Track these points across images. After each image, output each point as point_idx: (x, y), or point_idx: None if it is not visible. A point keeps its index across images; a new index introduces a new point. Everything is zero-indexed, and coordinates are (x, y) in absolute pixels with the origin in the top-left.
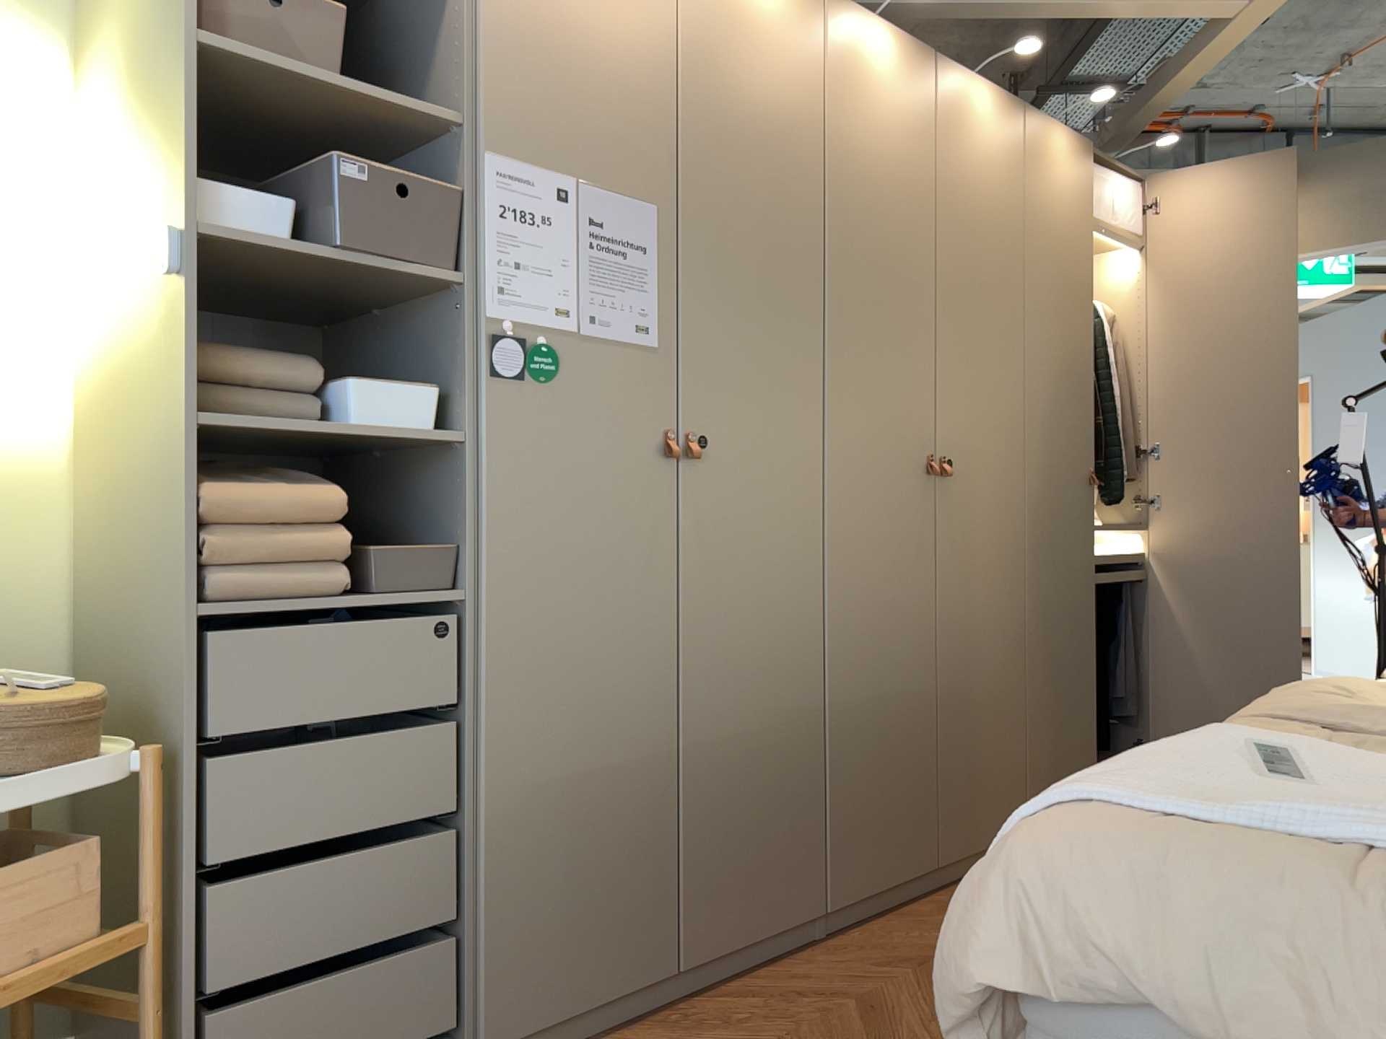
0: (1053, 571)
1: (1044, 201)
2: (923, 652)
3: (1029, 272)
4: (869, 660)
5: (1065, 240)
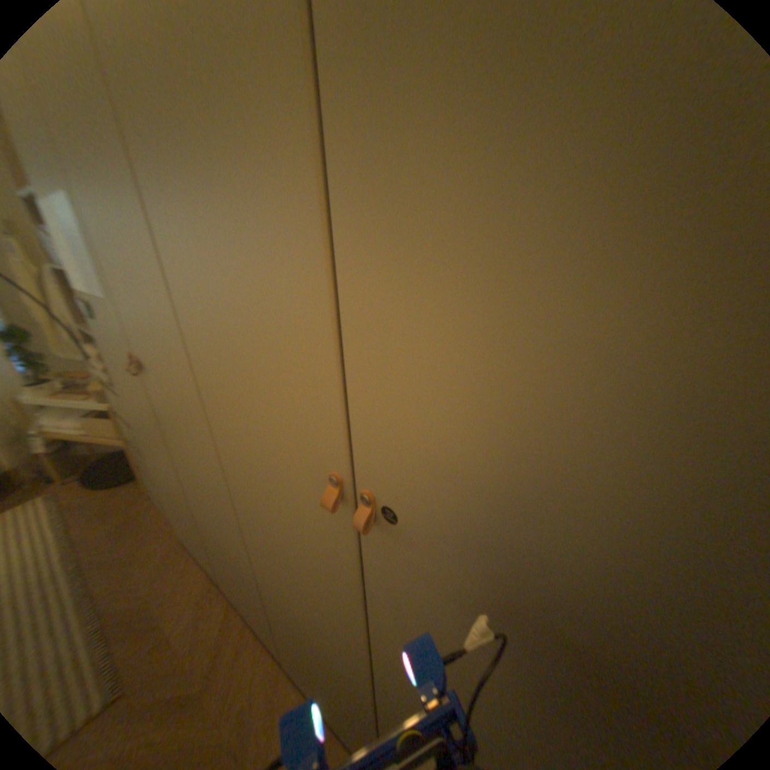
0: None
1: None
2: (343, 661)
3: None
4: (279, 595)
5: None
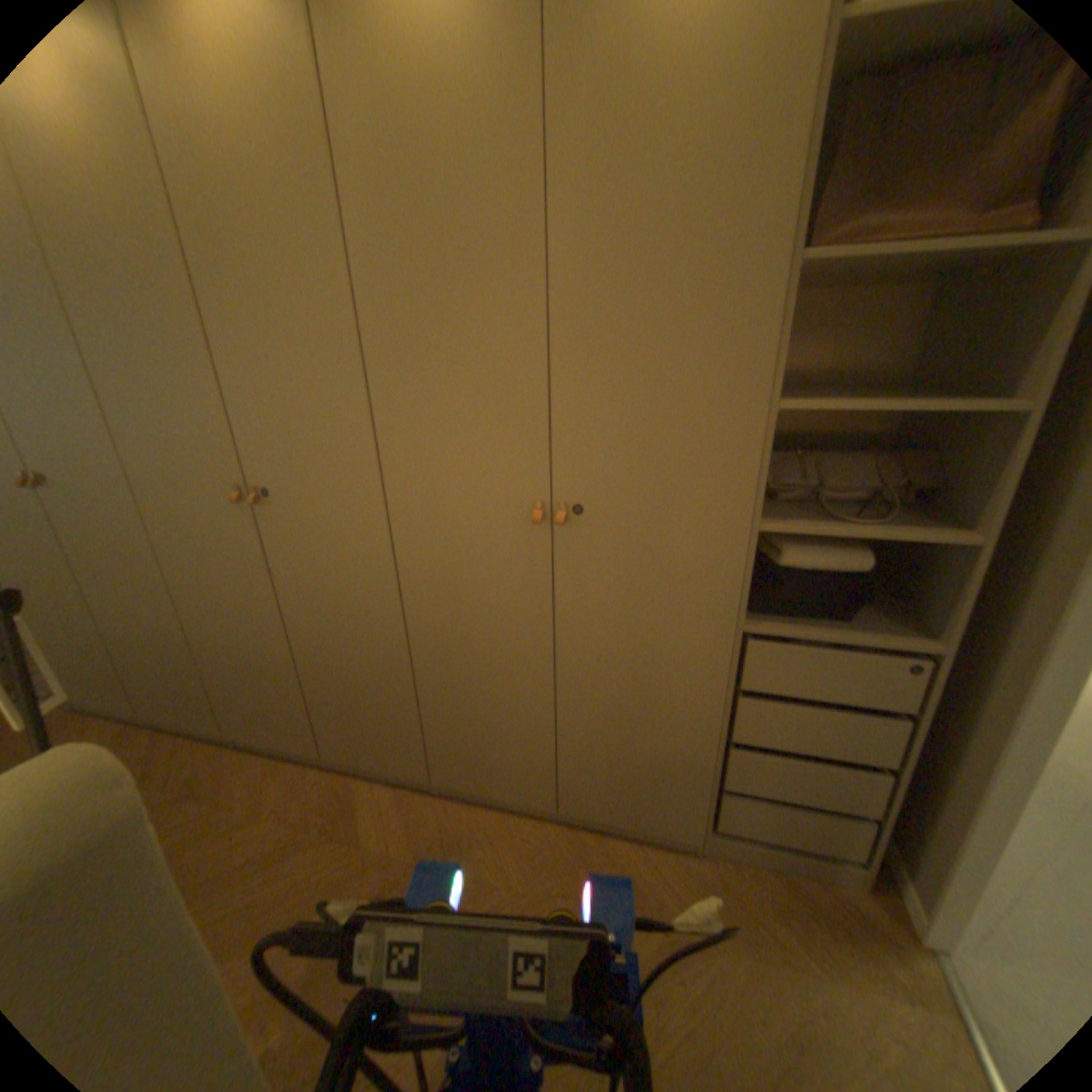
0: (449, 608)
1: (370, 111)
2: (265, 634)
3: (349, 252)
4: (211, 625)
5: (439, 160)
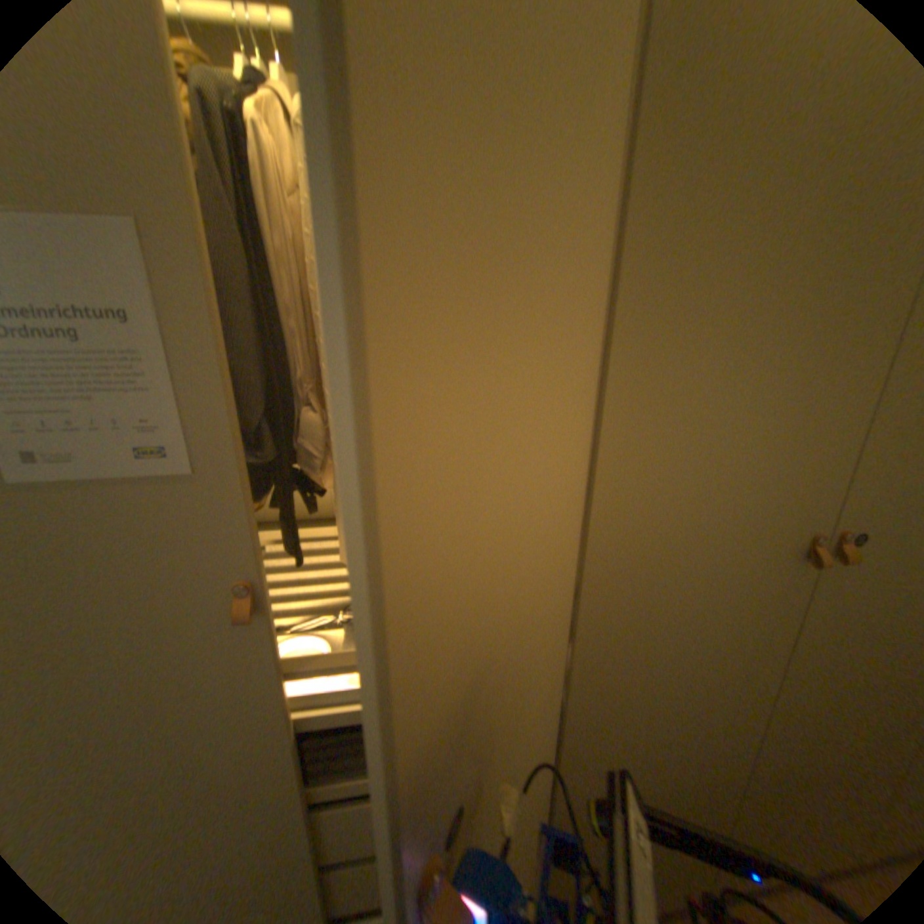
0: None
1: None
2: (734, 752)
3: None
4: (632, 770)
5: None
